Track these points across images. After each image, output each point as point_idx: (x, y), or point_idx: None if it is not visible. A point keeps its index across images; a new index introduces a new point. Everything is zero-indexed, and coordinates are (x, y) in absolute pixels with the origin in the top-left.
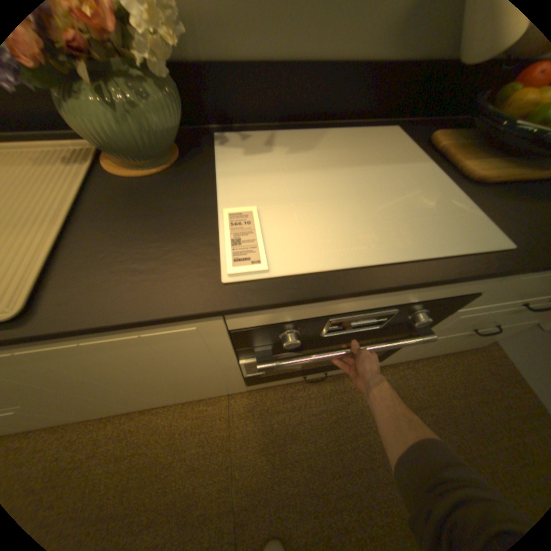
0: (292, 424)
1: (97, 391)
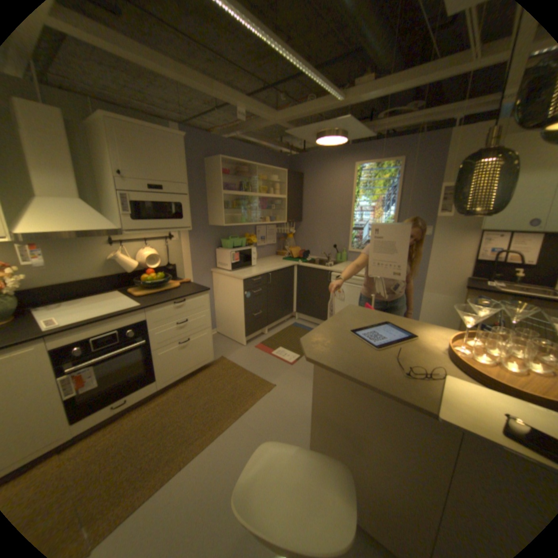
0: (111, 441)
1: None
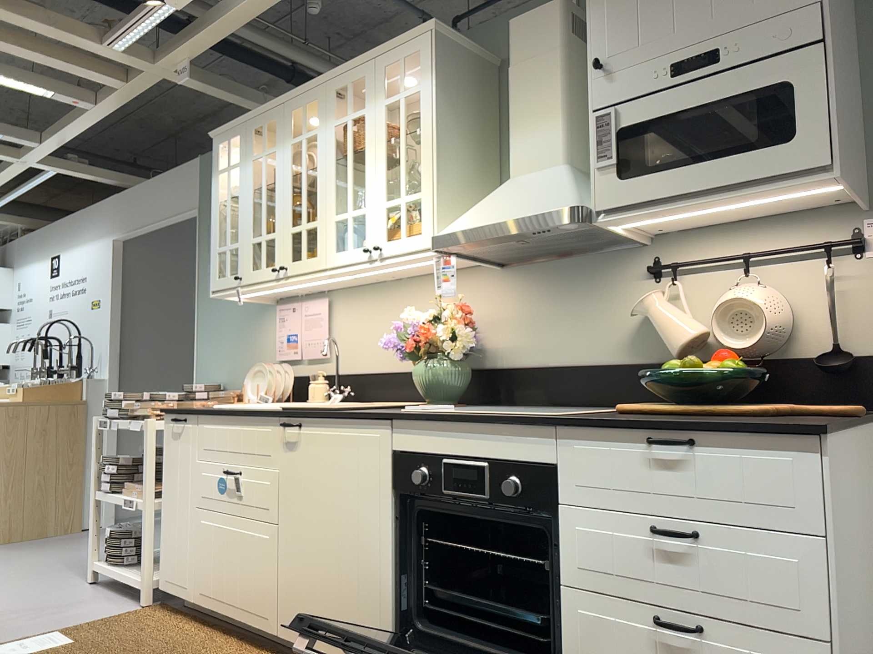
0: None
1: (312, 524)
